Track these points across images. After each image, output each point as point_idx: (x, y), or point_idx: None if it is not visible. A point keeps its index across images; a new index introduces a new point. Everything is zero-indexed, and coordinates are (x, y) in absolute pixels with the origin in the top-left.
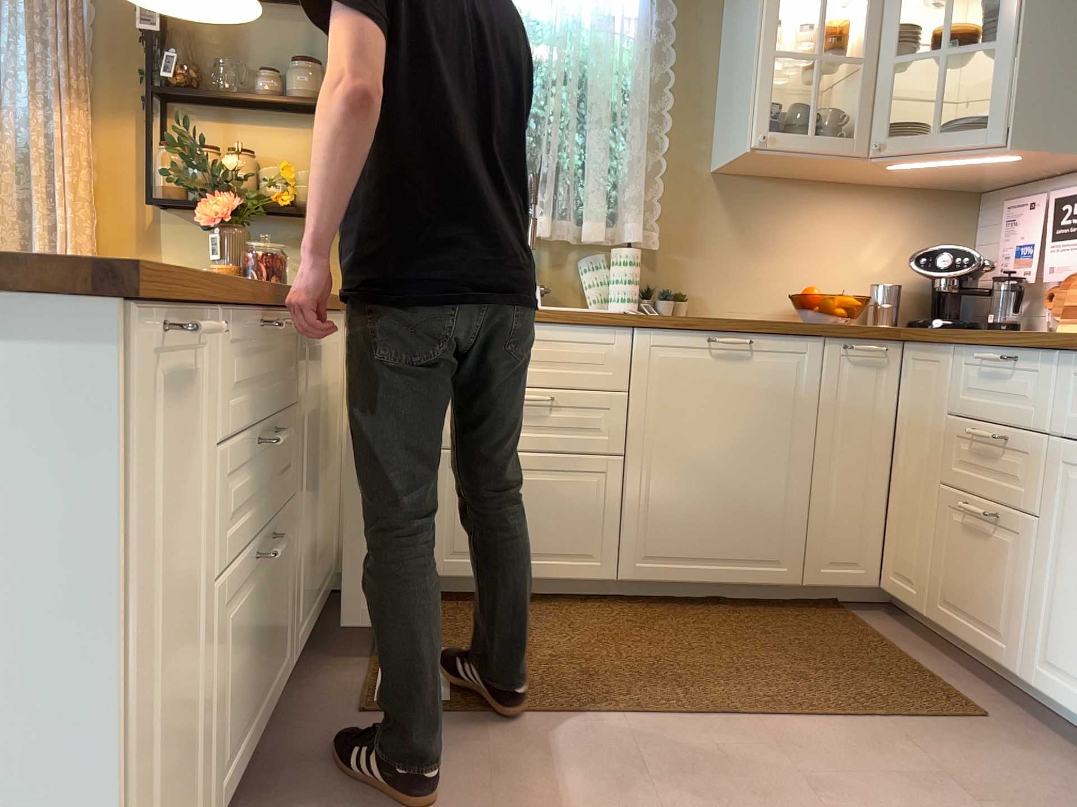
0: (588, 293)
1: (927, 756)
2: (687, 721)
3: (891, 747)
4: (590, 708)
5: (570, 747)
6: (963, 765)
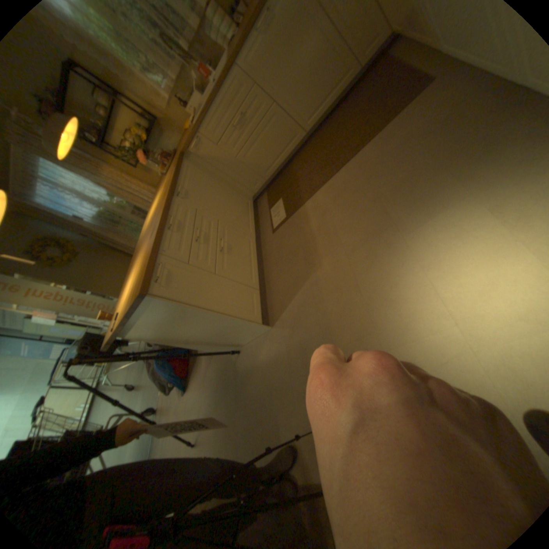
0: (220, 42)
1: (407, 125)
2: (337, 174)
3: (395, 131)
4: (314, 190)
5: (312, 208)
6: (420, 119)
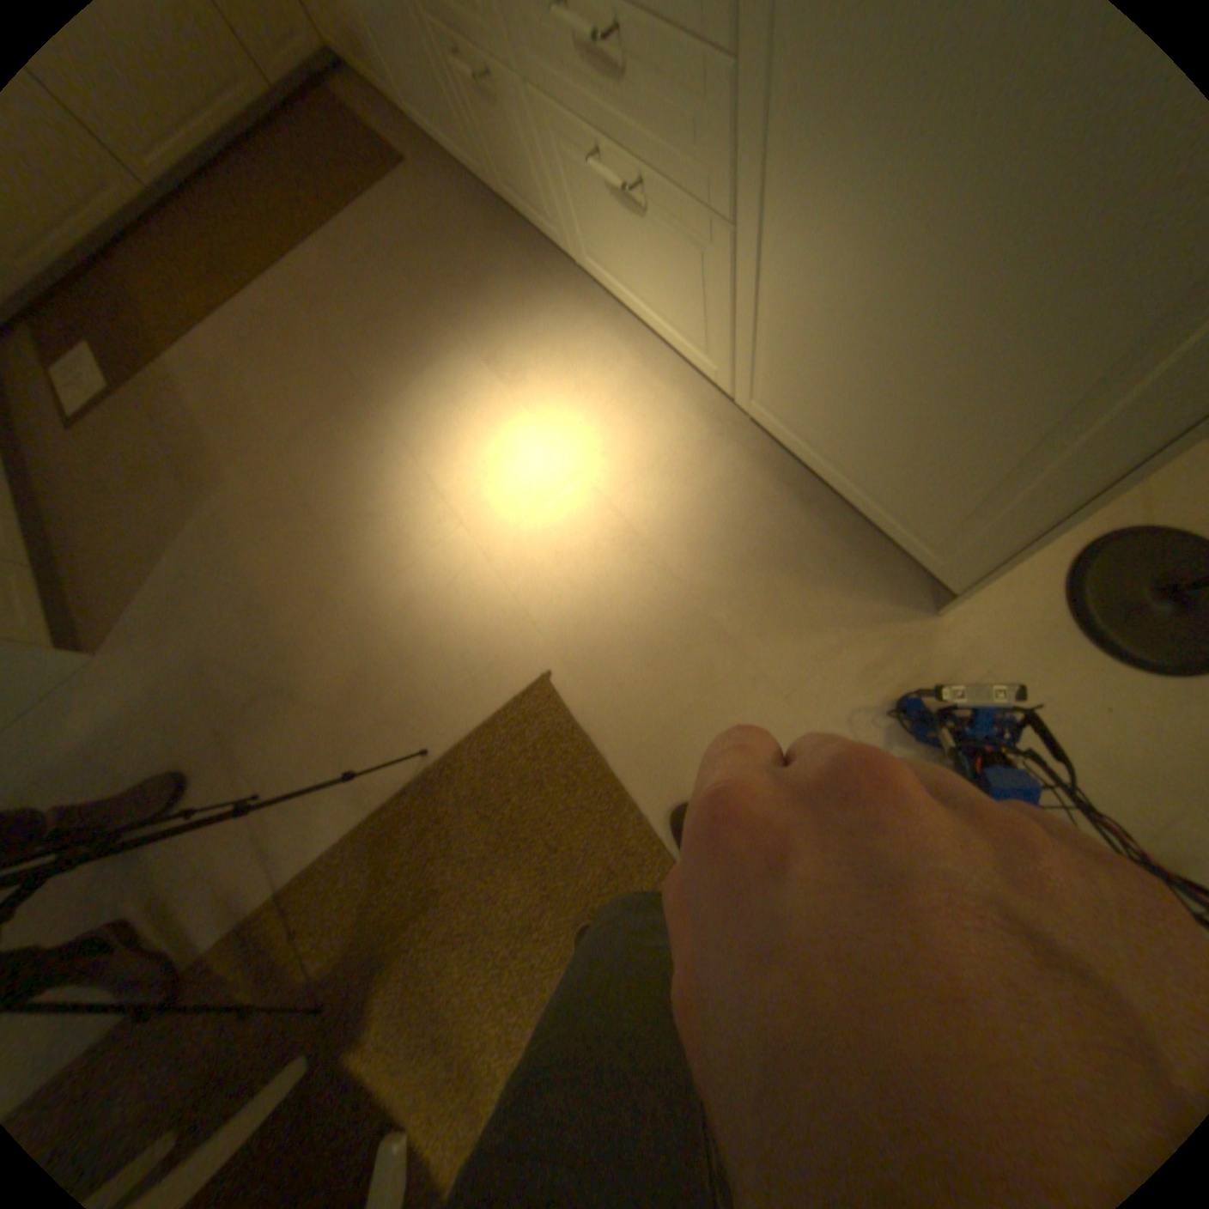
0: None
1: (367, 224)
2: (238, 295)
3: (348, 230)
4: (183, 326)
5: (183, 365)
6: (385, 217)
